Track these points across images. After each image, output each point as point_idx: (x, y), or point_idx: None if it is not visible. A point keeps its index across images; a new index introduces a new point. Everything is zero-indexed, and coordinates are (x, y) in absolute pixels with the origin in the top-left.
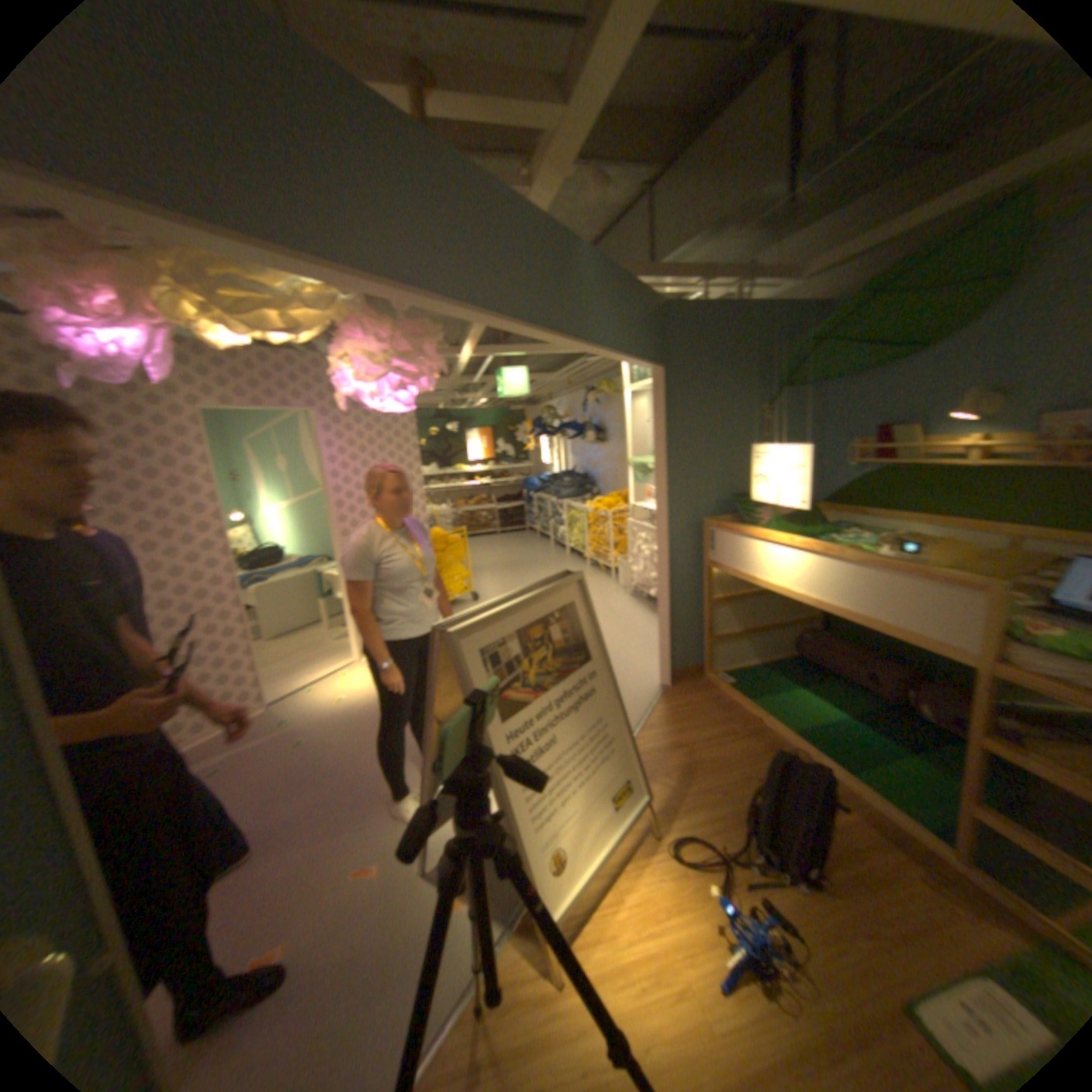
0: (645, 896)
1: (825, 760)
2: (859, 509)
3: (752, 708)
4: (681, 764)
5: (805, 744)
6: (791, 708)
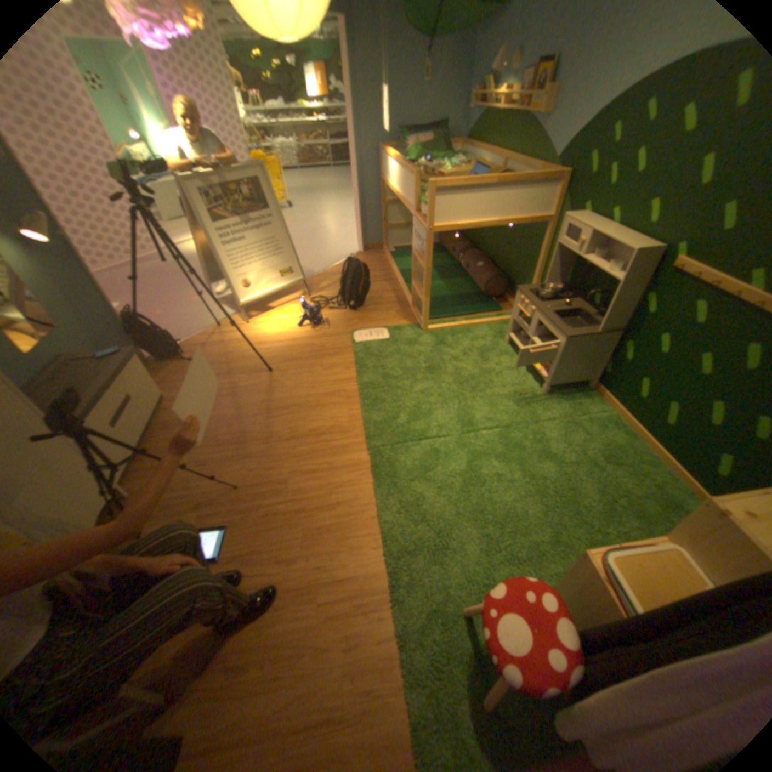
0: (291, 309)
1: (400, 279)
2: (470, 143)
3: (390, 262)
4: (339, 278)
5: (398, 274)
6: (408, 263)
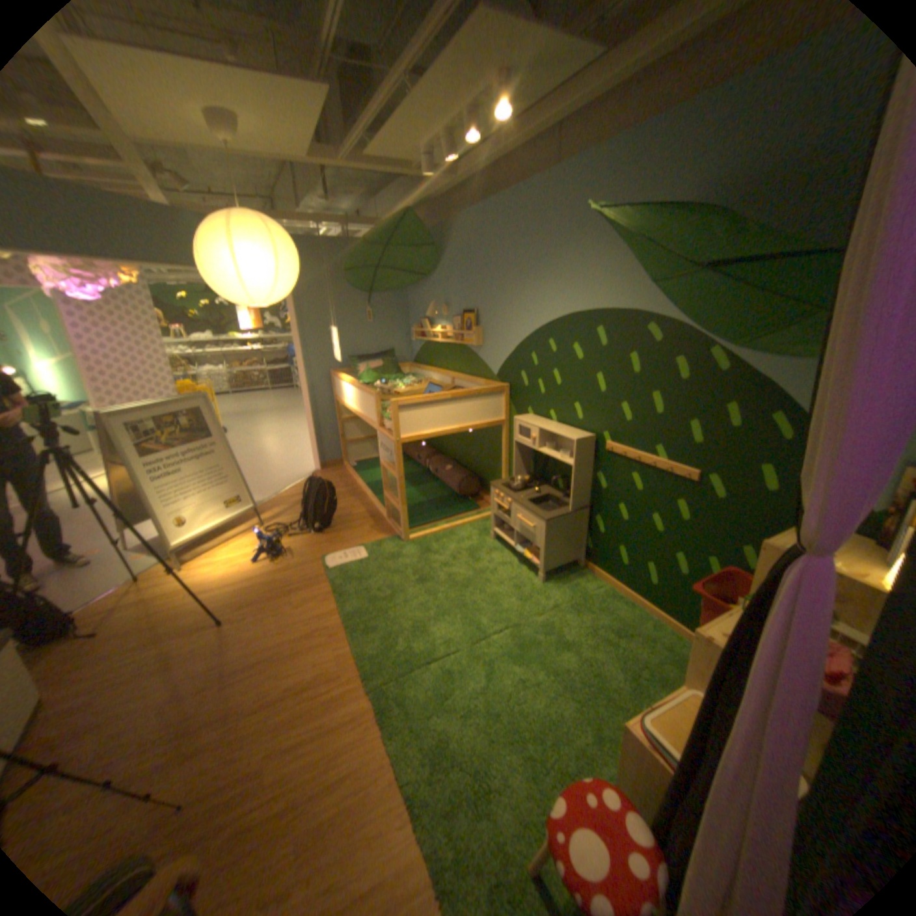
0: (240, 543)
1: (369, 492)
2: (418, 366)
3: (354, 476)
4: (298, 500)
5: (366, 487)
6: (375, 475)
